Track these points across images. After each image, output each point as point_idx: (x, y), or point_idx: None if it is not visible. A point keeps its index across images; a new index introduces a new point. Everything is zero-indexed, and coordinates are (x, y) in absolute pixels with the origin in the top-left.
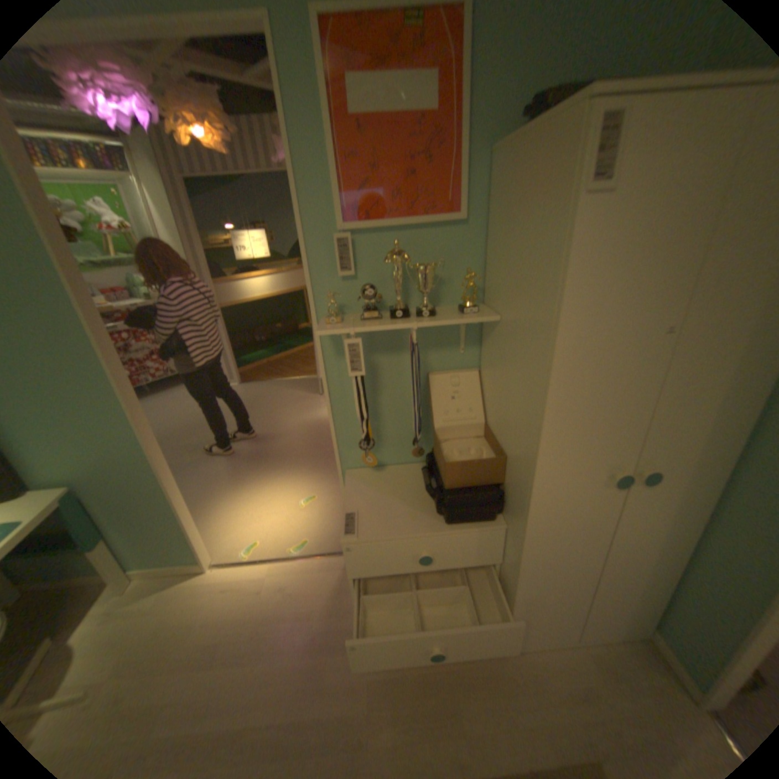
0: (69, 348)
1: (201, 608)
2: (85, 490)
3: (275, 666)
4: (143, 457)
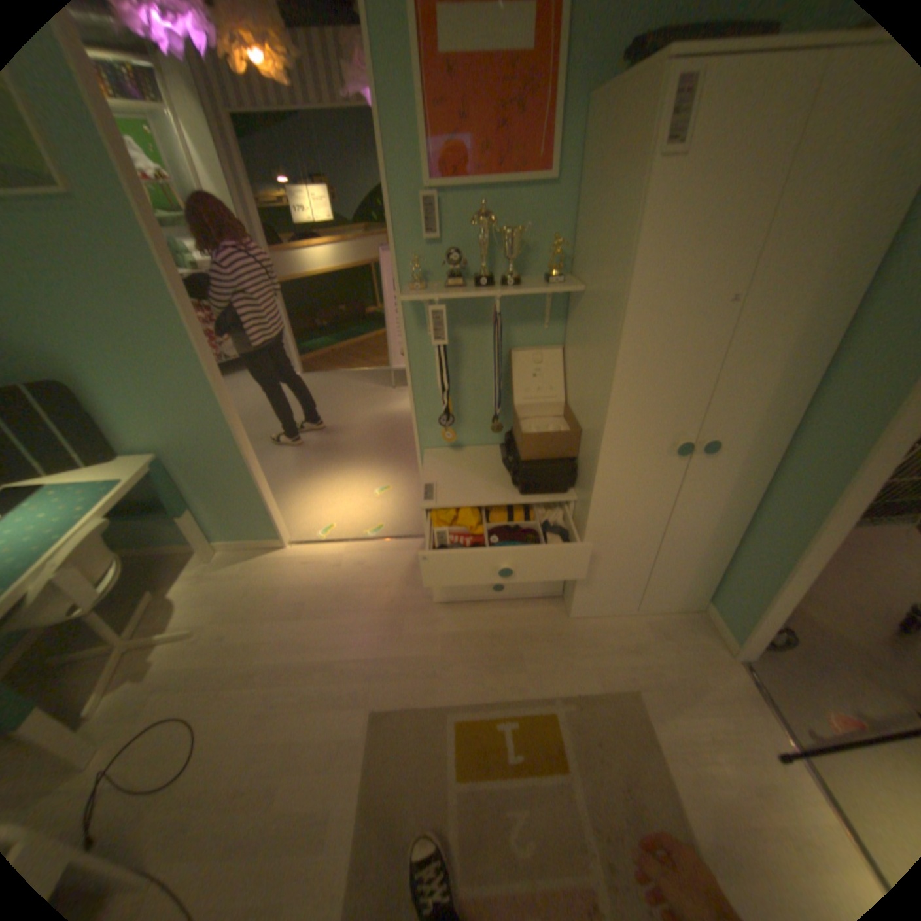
0: (154, 311)
1: (285, 576)
2: (172, 460)
3: (358, 620)
4: (227, 428)
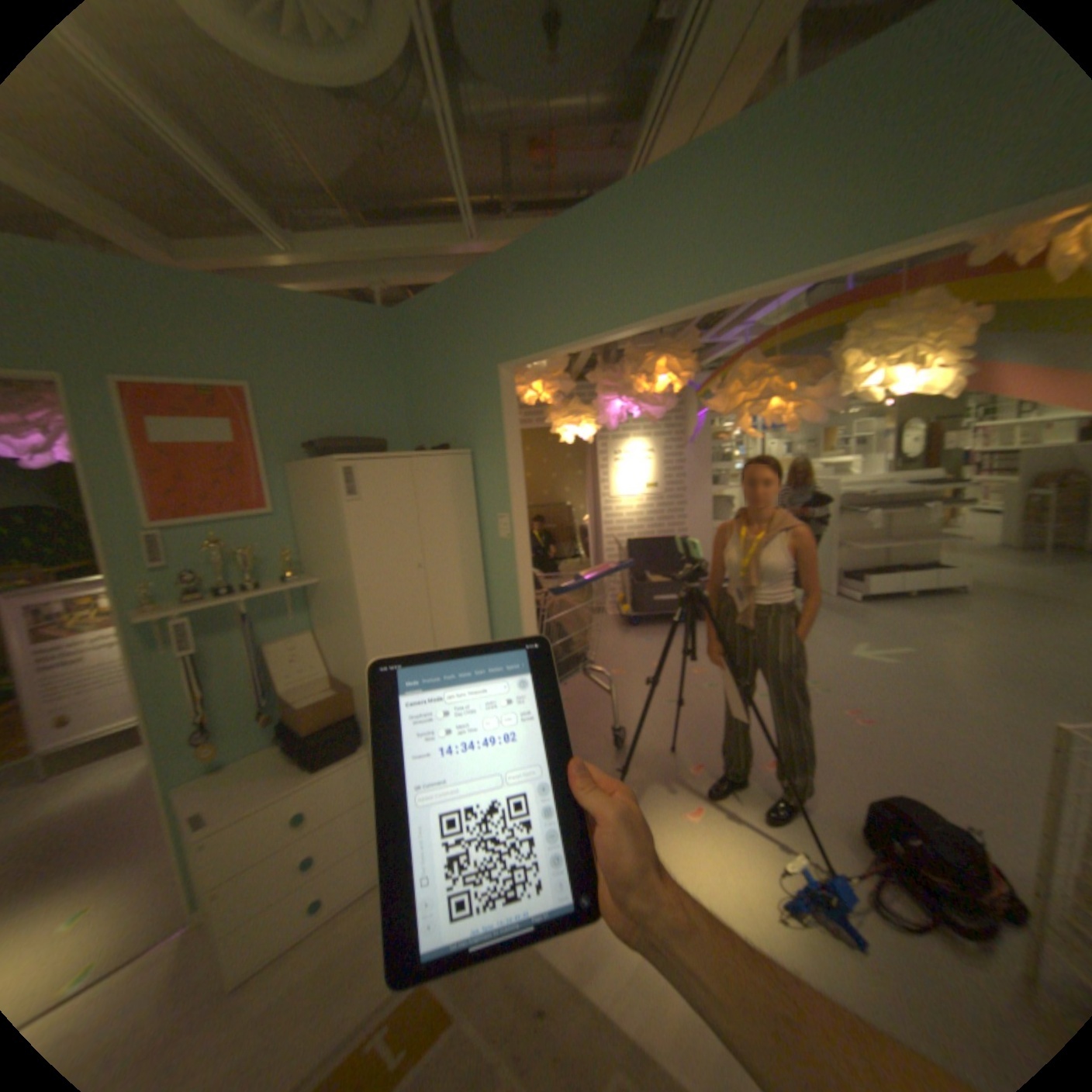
0: None
1: None
2: None
3: None
4: None
